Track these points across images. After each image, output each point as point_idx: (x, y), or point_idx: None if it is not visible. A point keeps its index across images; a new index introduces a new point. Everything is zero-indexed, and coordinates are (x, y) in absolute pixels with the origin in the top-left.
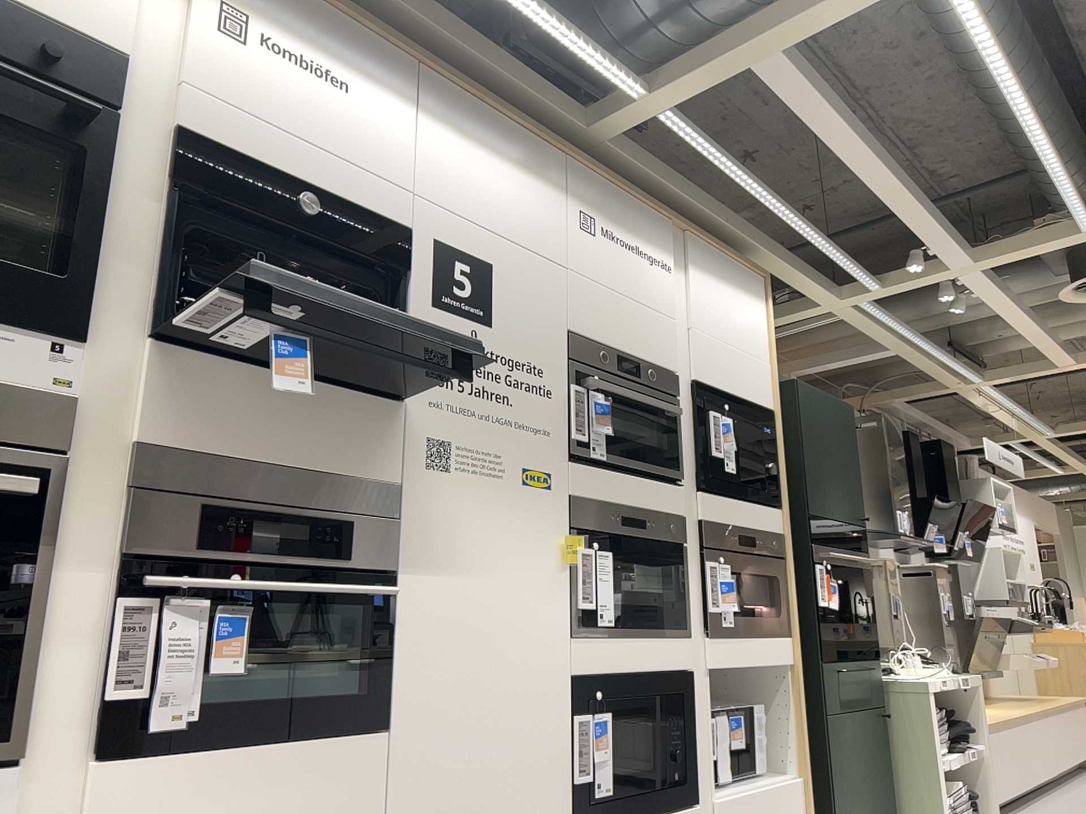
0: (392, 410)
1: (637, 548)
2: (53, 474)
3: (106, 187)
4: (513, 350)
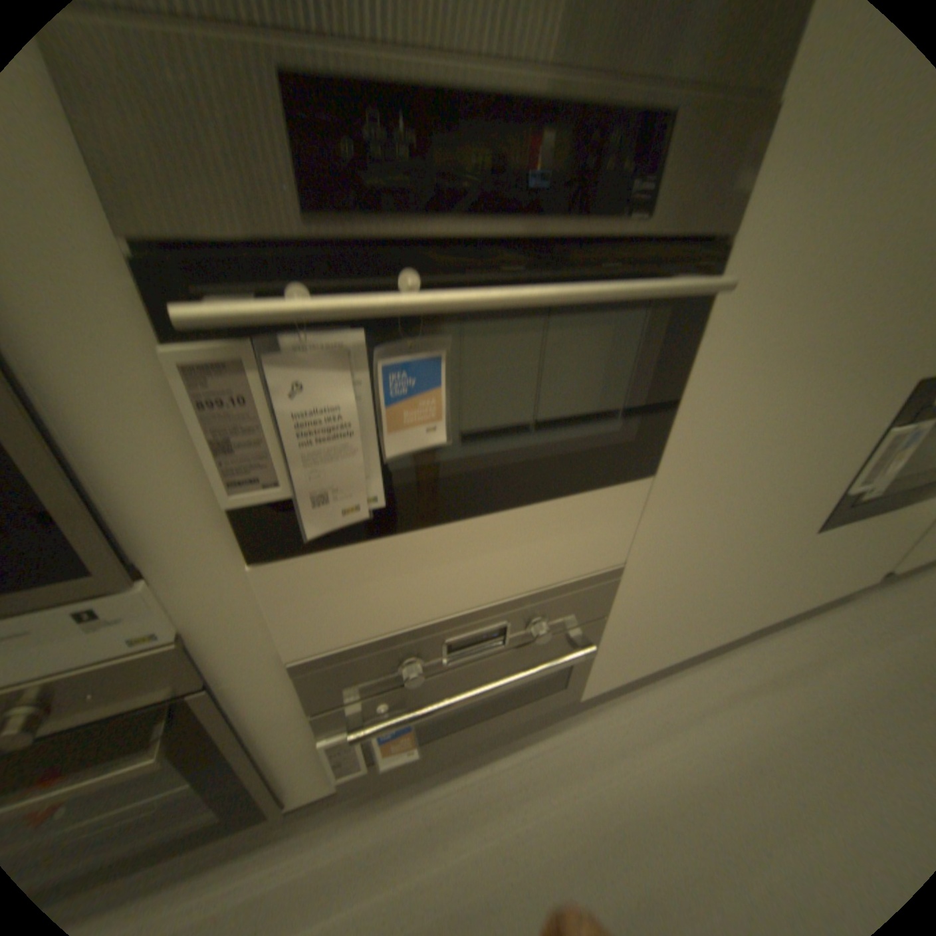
0: None
1: None
2: None
3: None
4: None
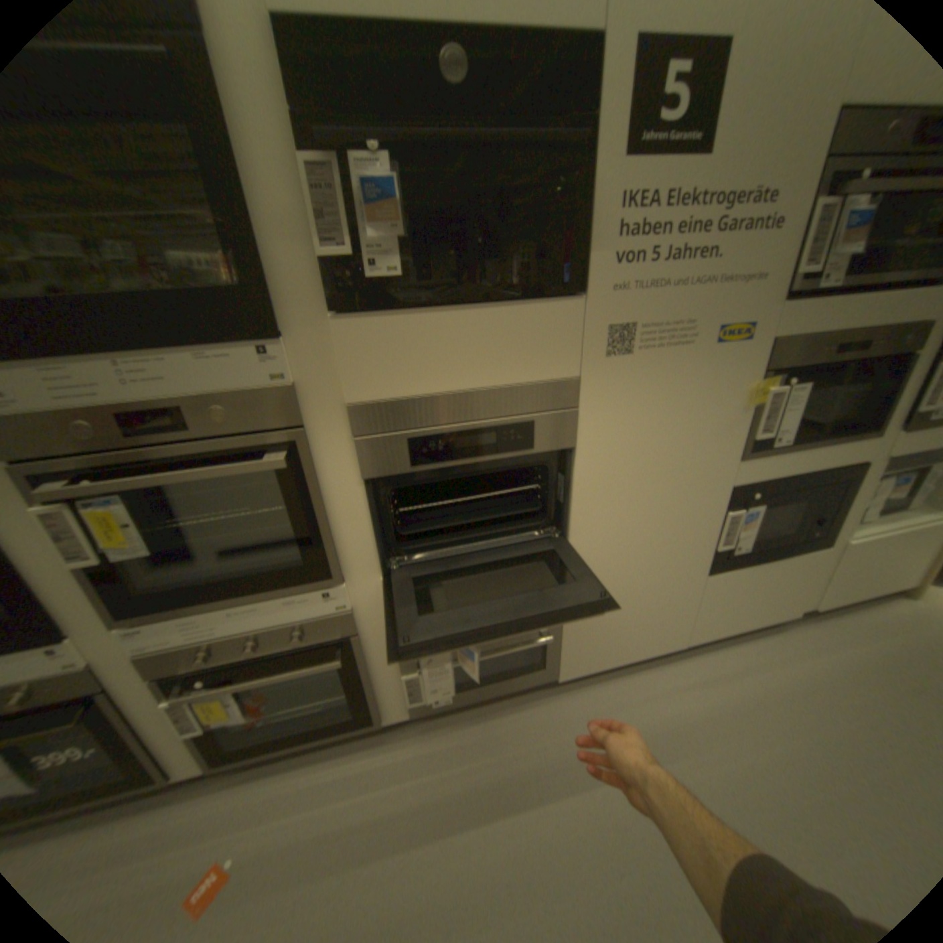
0: (572, 308)
1: (848, 370)
2: (300, 441)
3: (234, 158)
4: (738, 178)
